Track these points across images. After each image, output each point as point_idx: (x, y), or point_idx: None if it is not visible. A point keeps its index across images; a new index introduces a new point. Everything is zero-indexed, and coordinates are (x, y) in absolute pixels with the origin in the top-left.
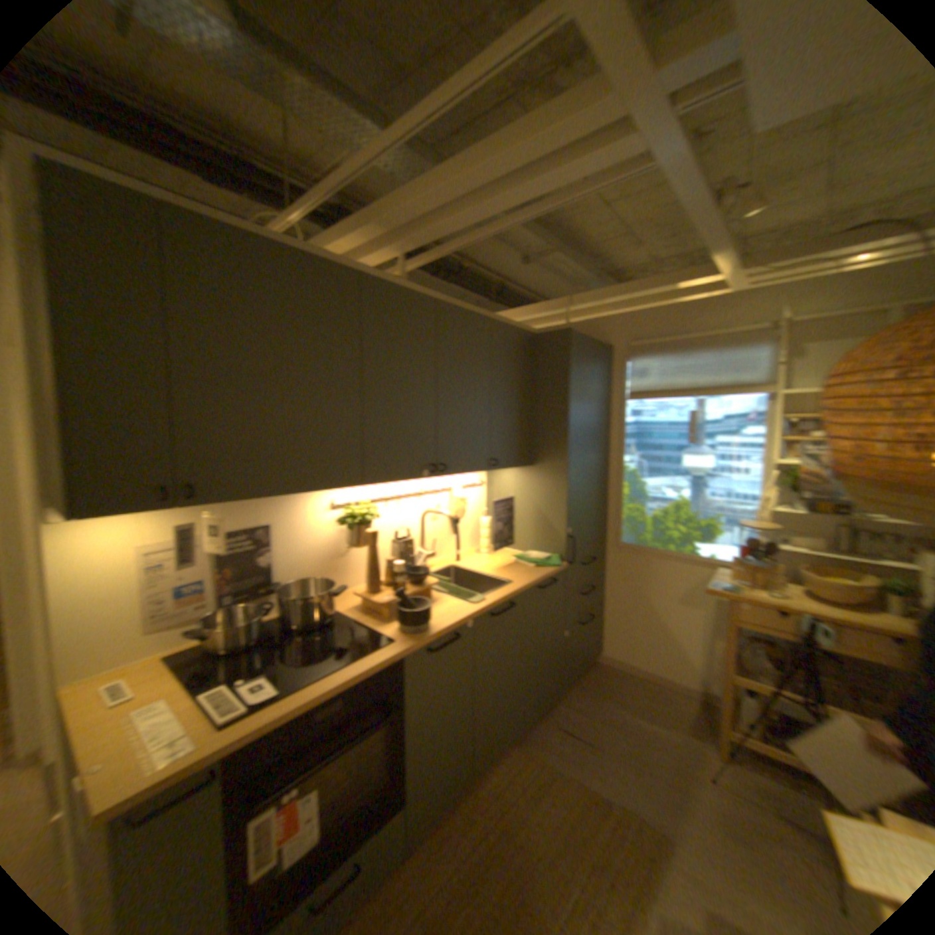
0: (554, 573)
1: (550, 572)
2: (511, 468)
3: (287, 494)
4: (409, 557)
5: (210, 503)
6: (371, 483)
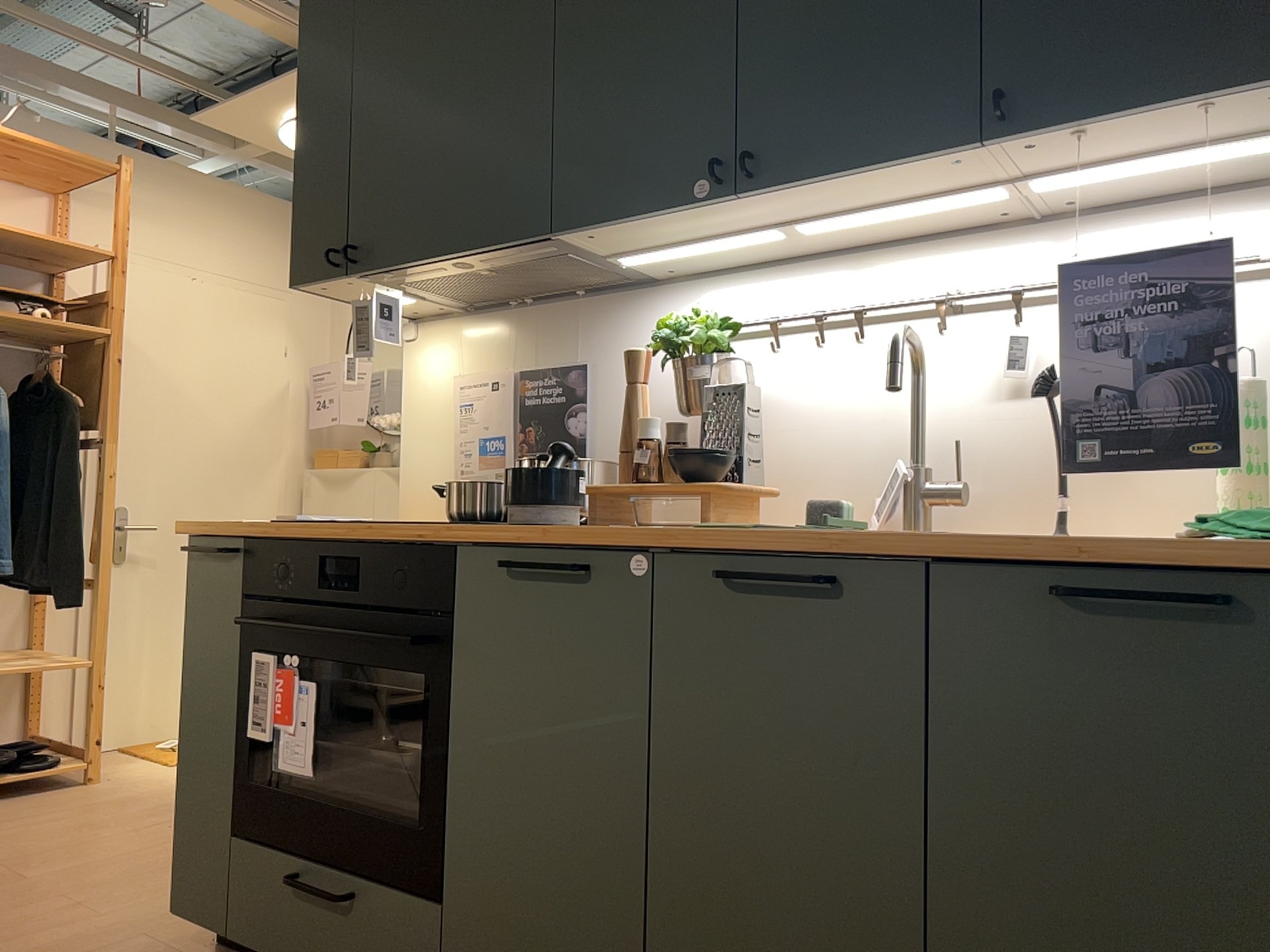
0: (1201, 552)
1: (1214, 554)
2: (1178, 111)
3: (452, 258)
4: (740, 433)
5: (395, 278)
6: (595, 233)
